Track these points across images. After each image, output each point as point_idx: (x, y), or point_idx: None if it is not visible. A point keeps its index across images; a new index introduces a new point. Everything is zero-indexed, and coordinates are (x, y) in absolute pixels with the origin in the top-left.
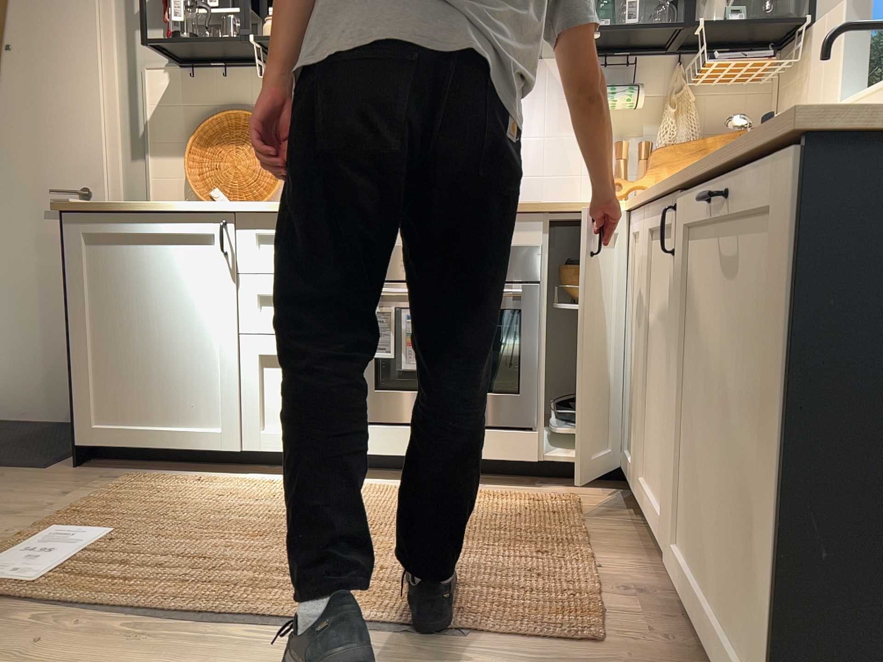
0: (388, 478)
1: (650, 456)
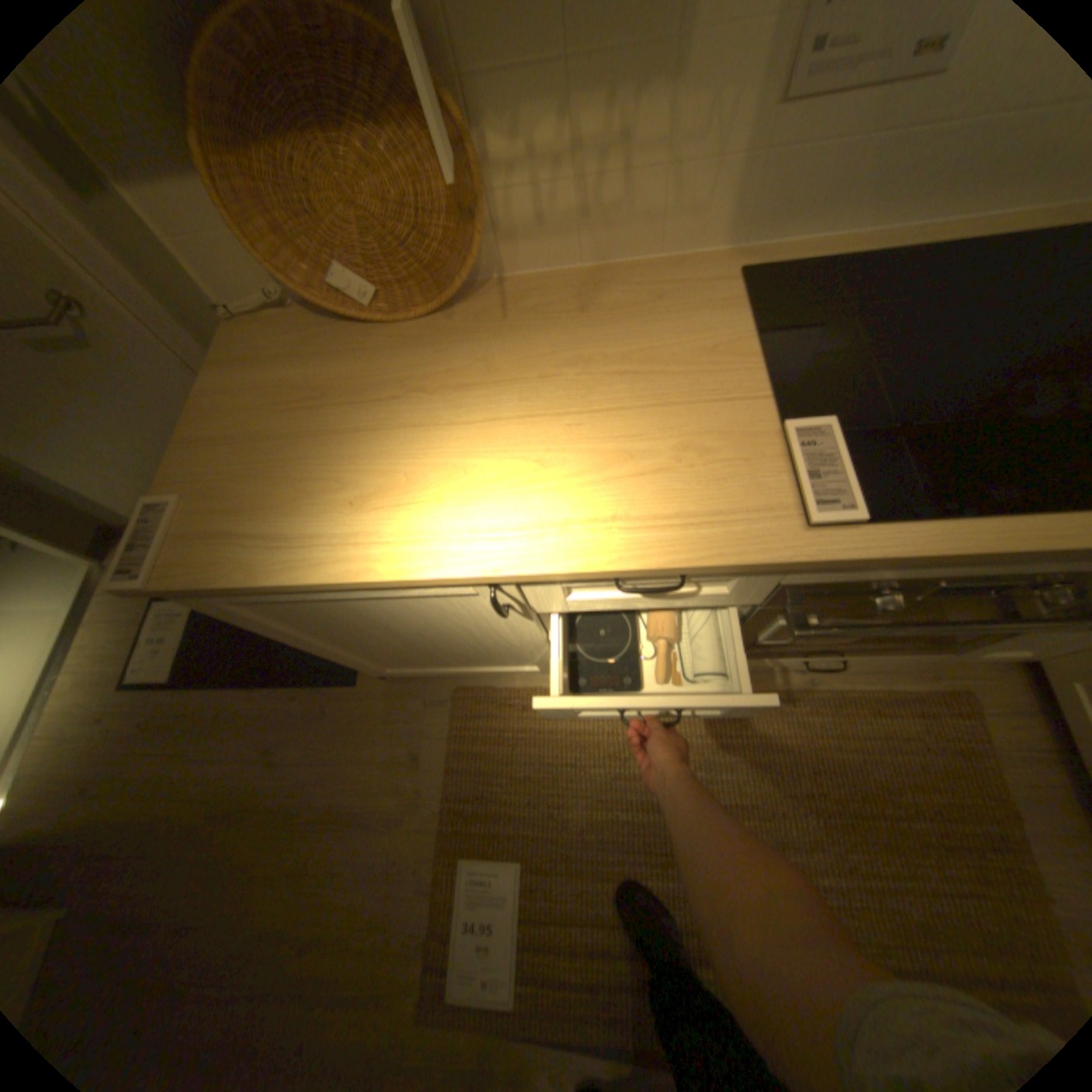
0: None
1: None
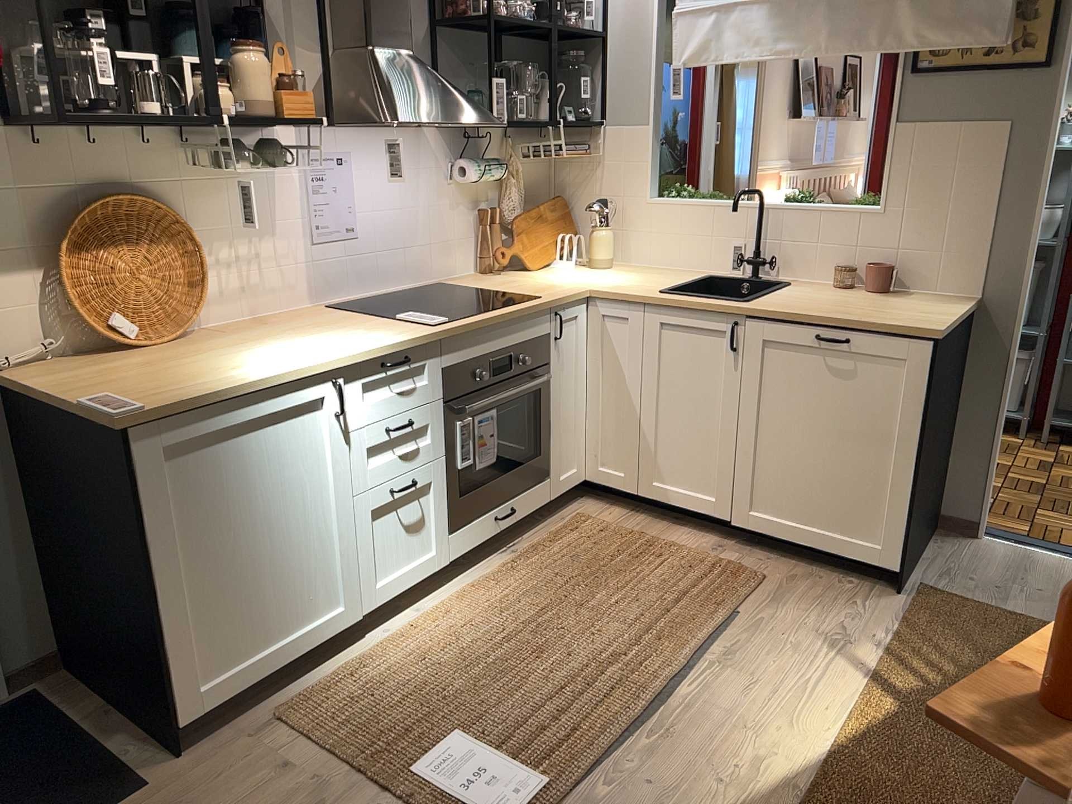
0: (459, 571)
1: (665, 468)
